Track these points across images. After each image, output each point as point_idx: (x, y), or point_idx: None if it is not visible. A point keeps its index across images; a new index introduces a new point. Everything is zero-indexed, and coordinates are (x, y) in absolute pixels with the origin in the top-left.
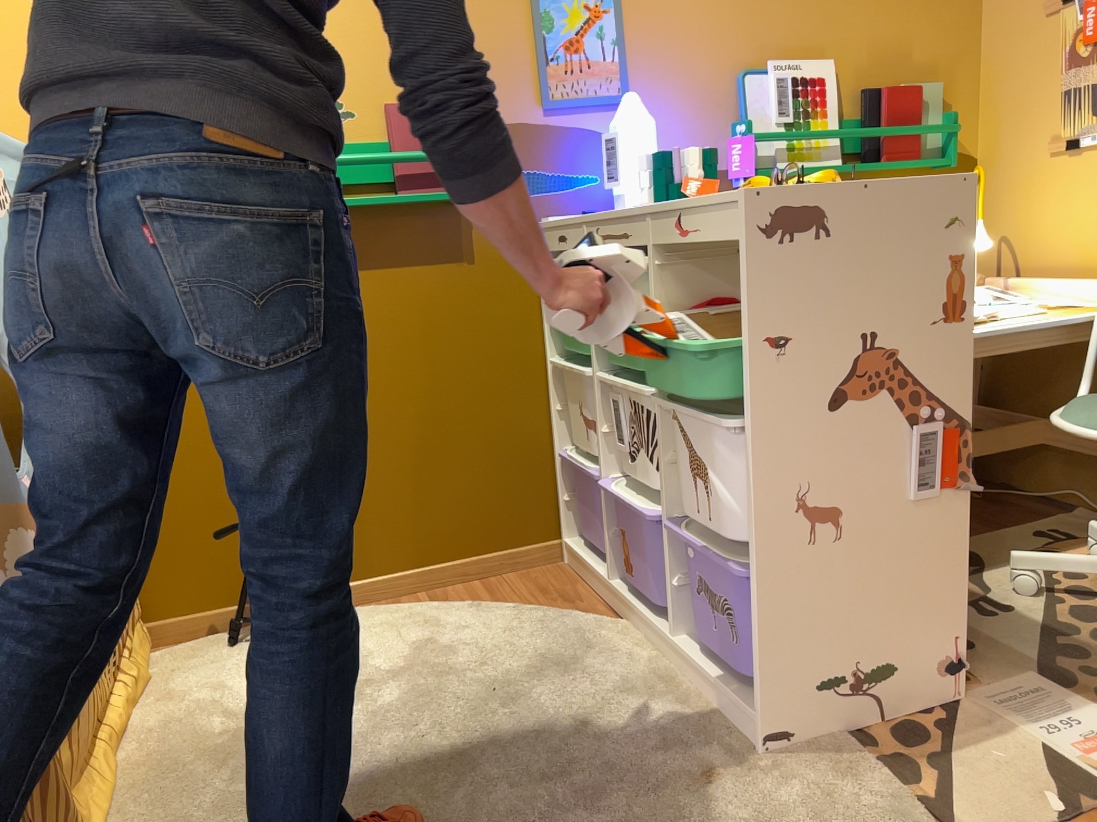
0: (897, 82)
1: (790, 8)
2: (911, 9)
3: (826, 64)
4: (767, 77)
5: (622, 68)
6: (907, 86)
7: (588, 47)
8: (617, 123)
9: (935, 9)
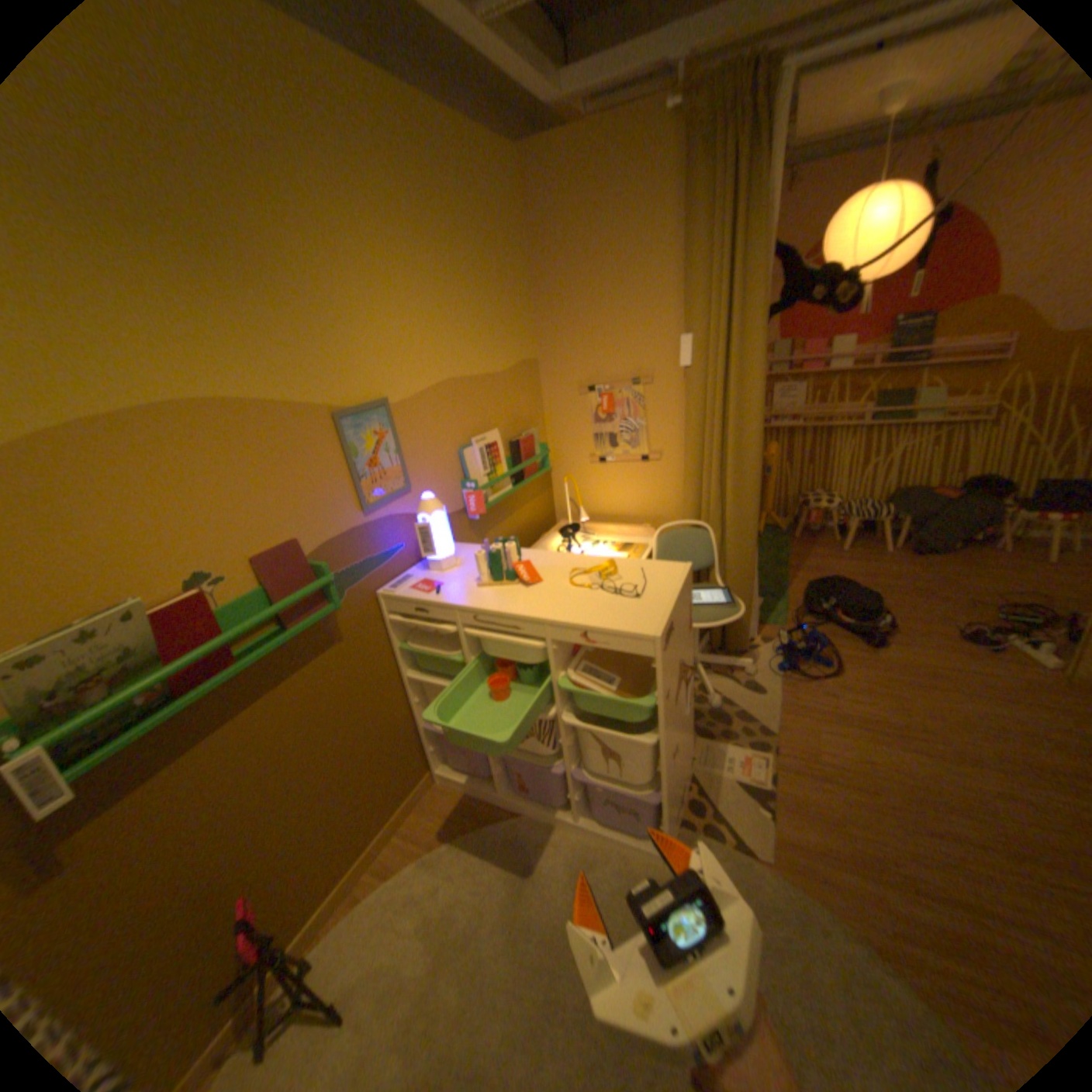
0: (519, 430)
1: (474, 402)
2: (518, 389)
3: (495, 431)
4: (472, 447)
5: (403, 467)
6: (527, 434)
7: (382, 460)
8: (424, 515)
9: (526, 386)
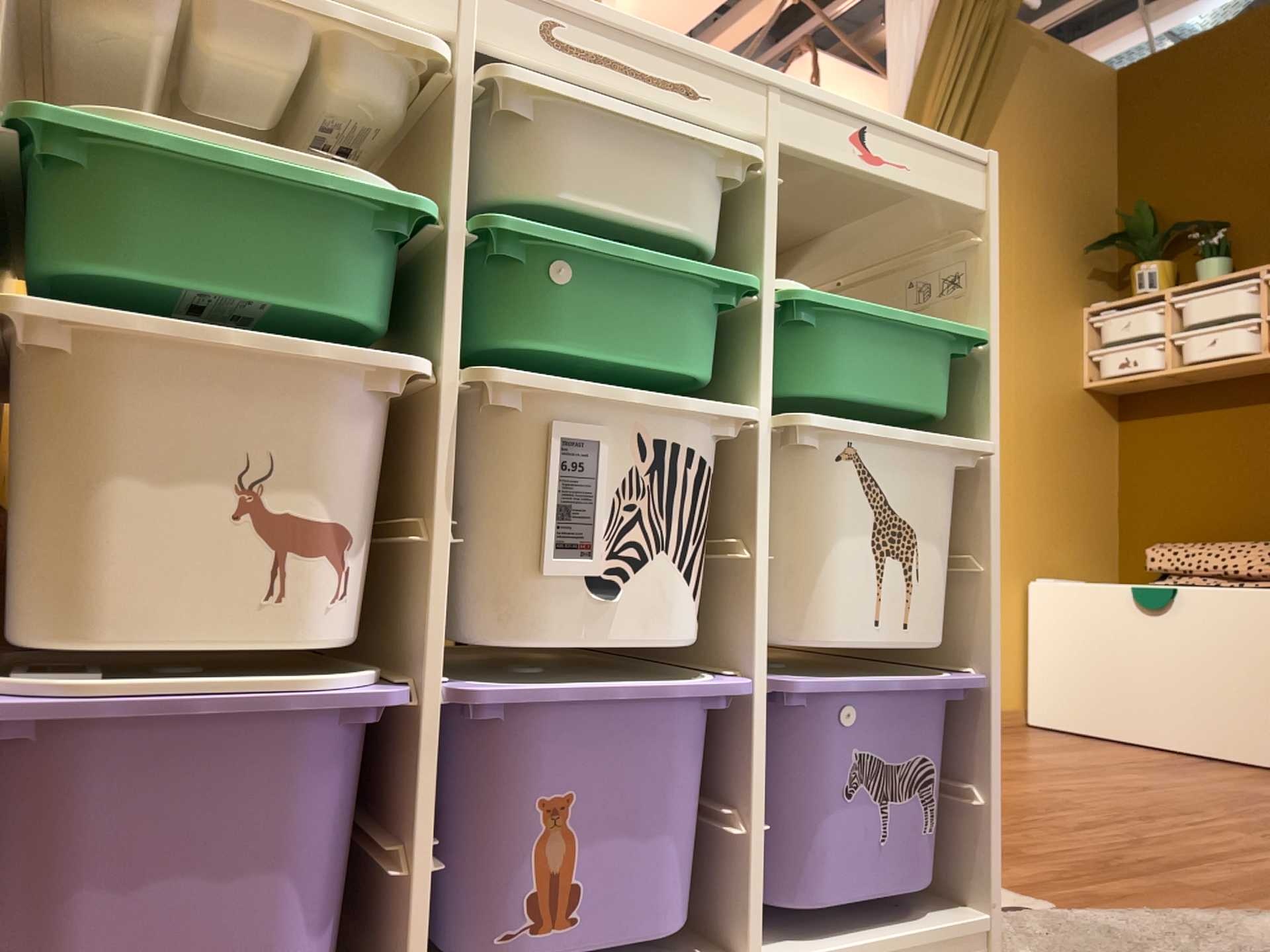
0: None
1: None
2: None
3: None
4: None
5: None
6: None
7: None
8: None
9: None
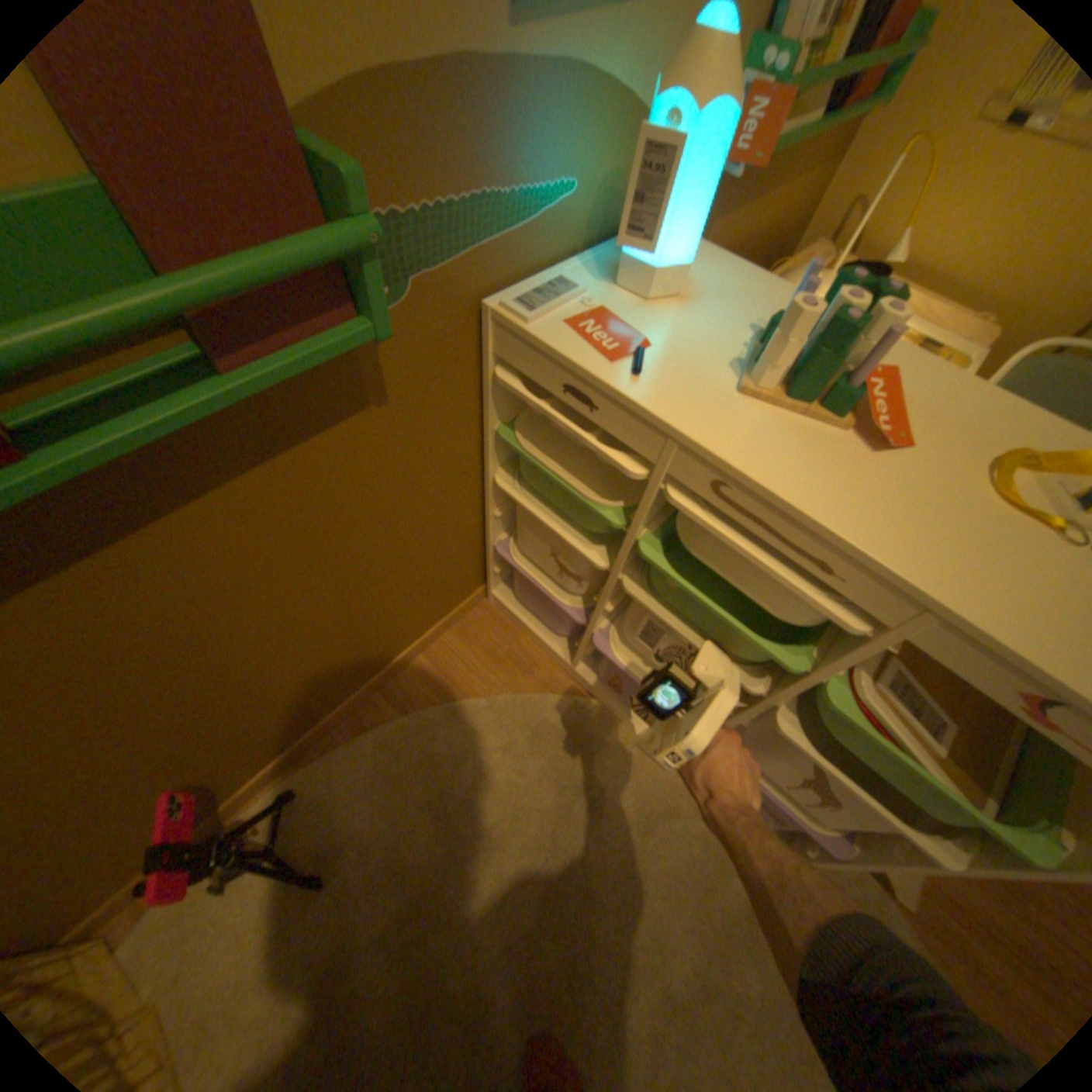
0: None
1: None
2: None
3: None
4: None
5: None
6: None
7: None
8: (684, 95)
9: None
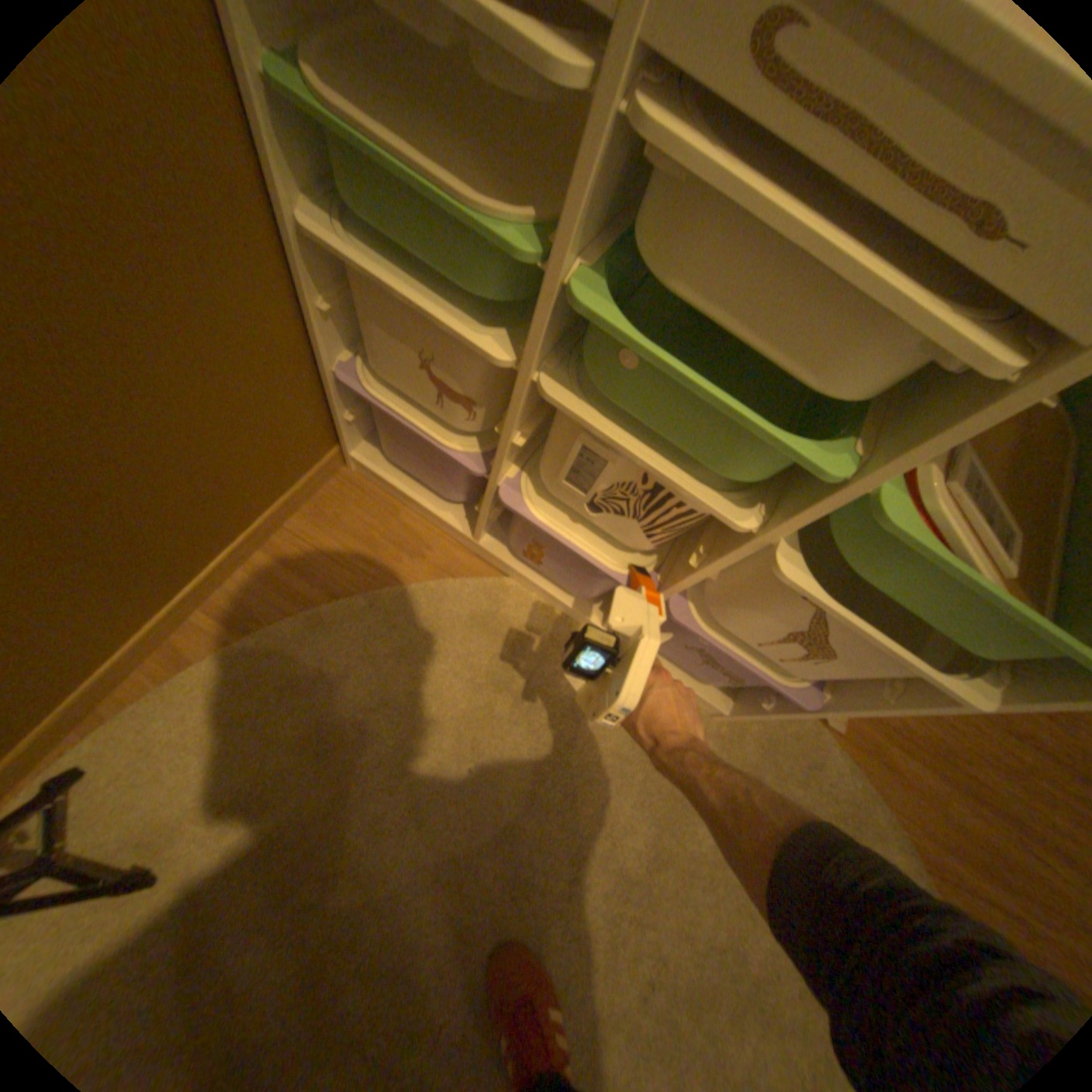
0: None
1: None
2: None
3: None
4: None
5: None
6: None
7: None
8: None
9: None
